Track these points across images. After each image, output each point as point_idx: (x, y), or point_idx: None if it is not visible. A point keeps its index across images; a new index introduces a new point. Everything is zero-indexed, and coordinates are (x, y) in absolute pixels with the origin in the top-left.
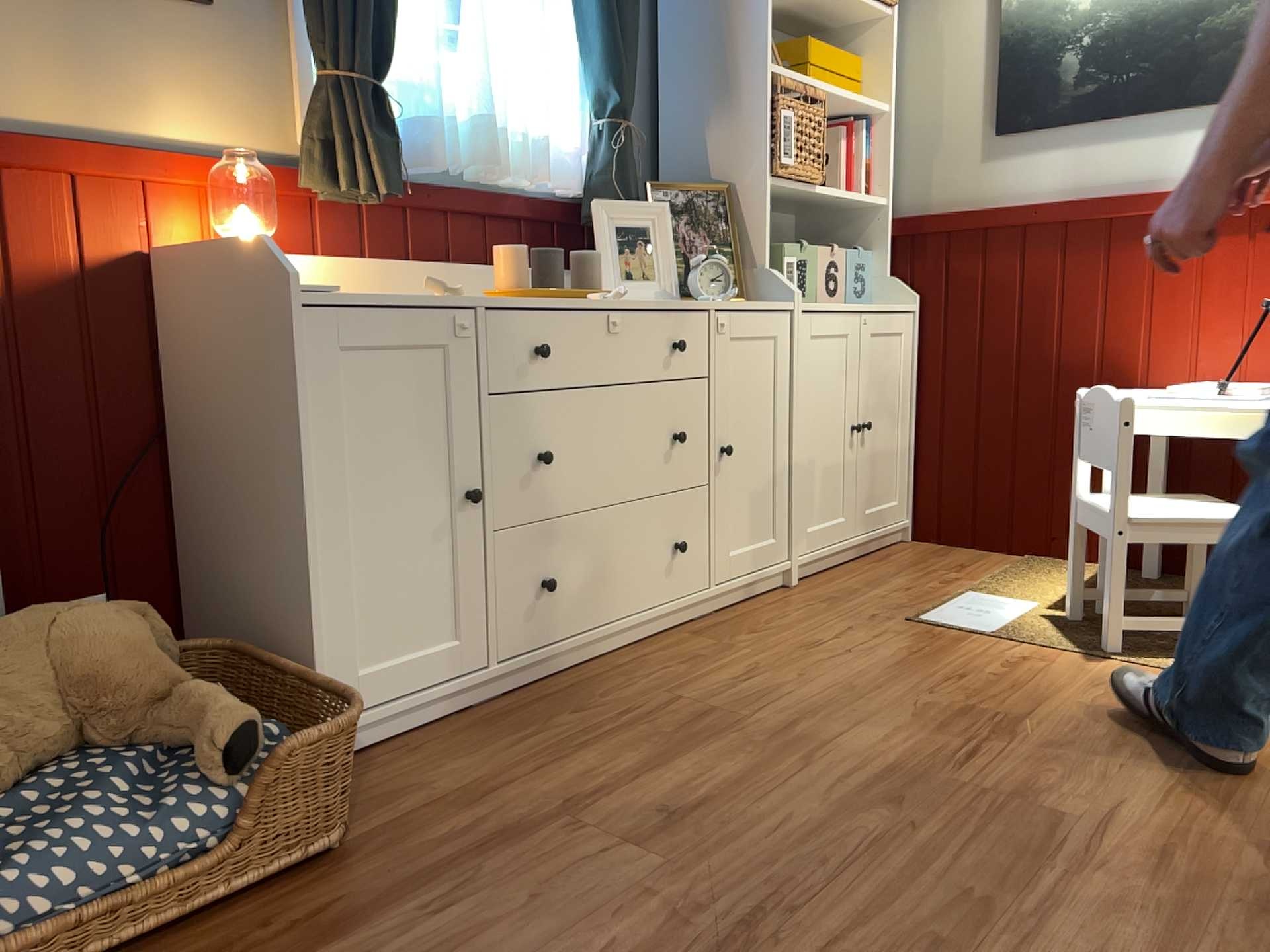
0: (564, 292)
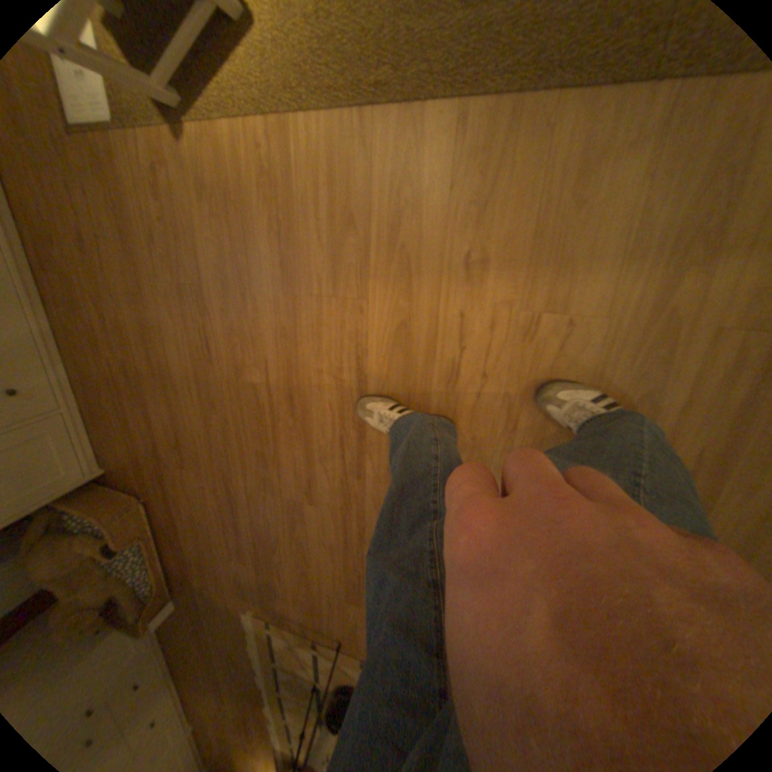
0: None
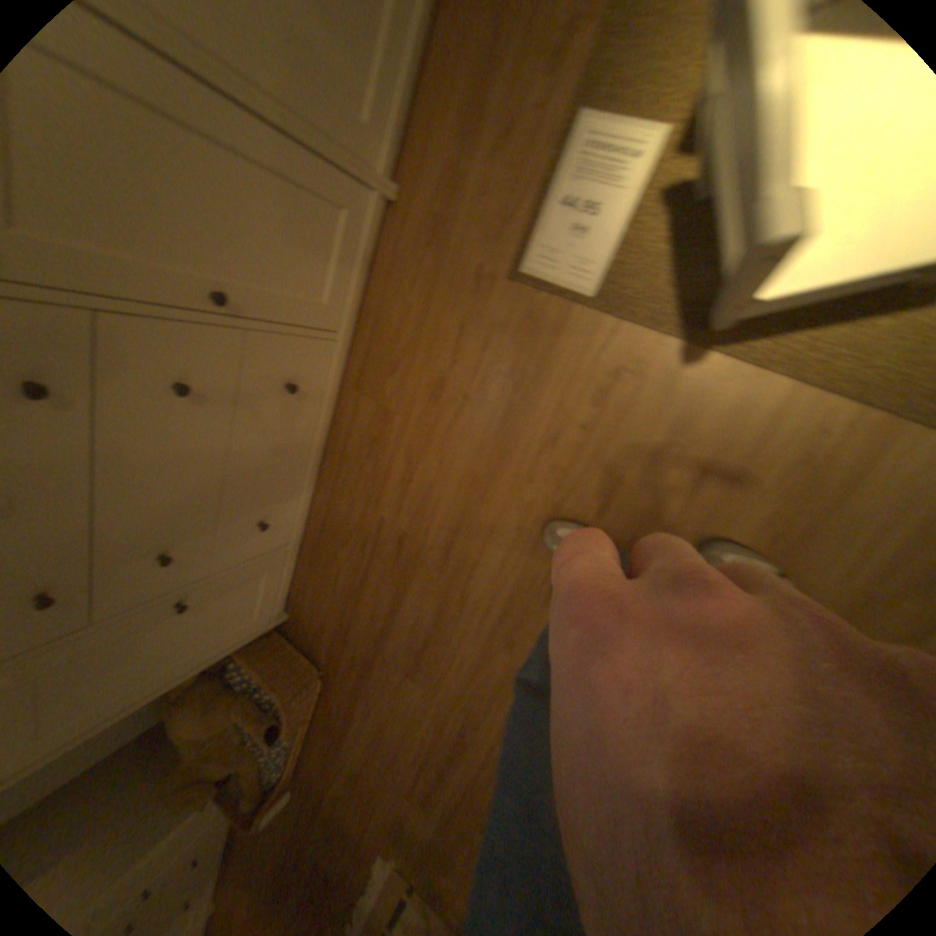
0: None
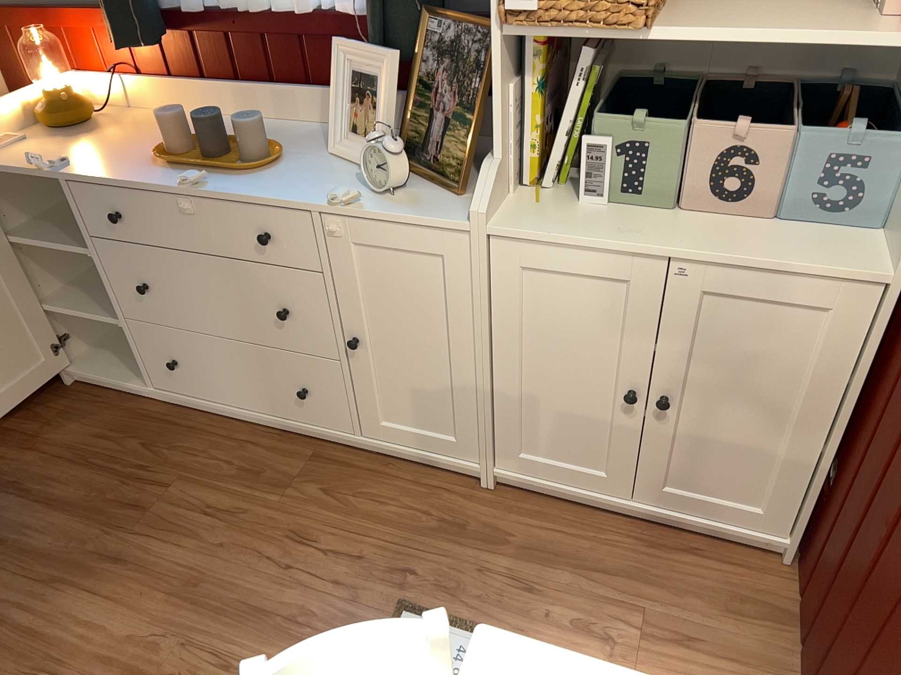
0: (190, 166)
